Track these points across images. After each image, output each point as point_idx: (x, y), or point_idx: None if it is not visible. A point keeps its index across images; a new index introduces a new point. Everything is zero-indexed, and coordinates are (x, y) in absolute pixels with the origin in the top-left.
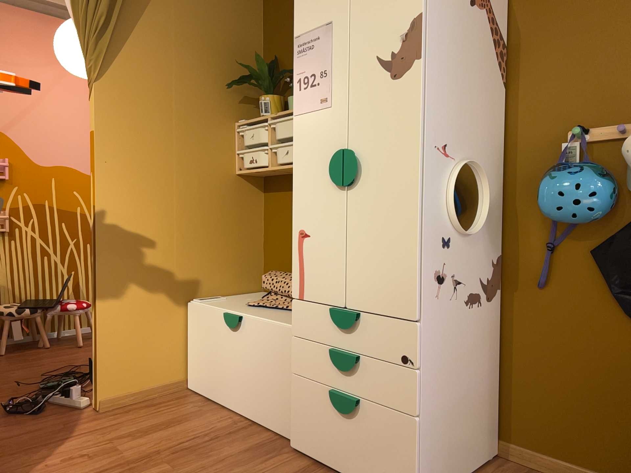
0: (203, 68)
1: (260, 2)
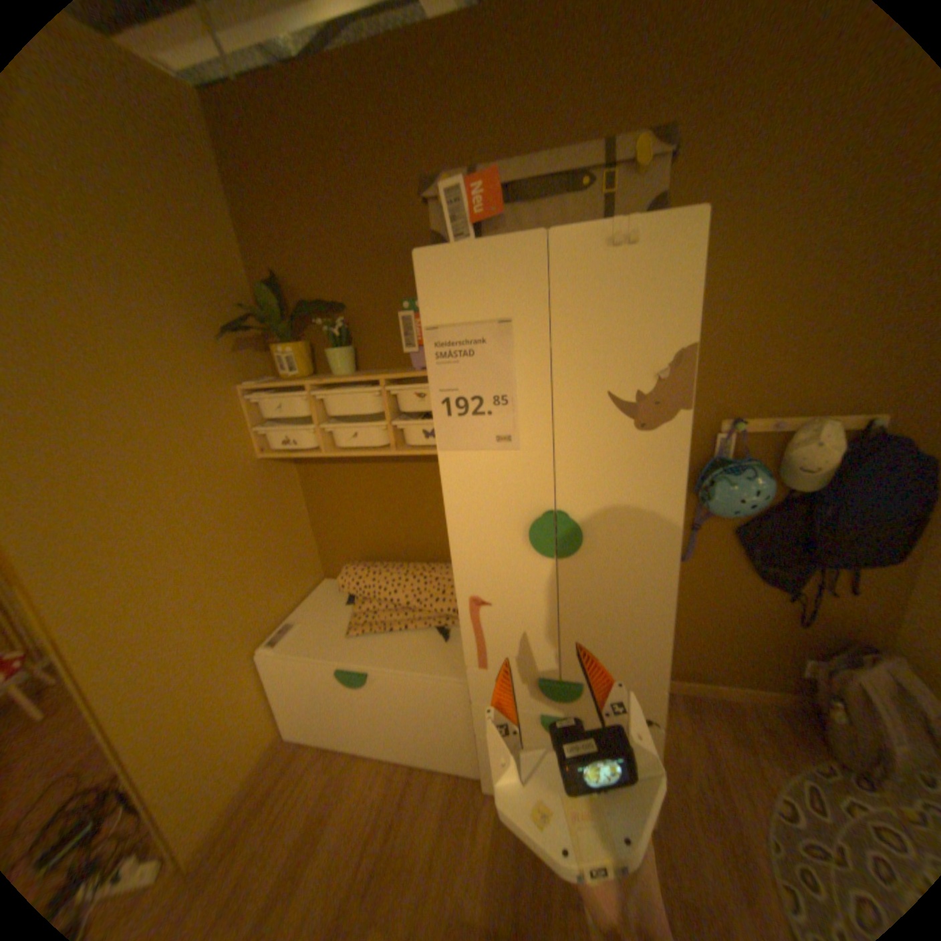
0: (160, 311)
1: (212, 166)
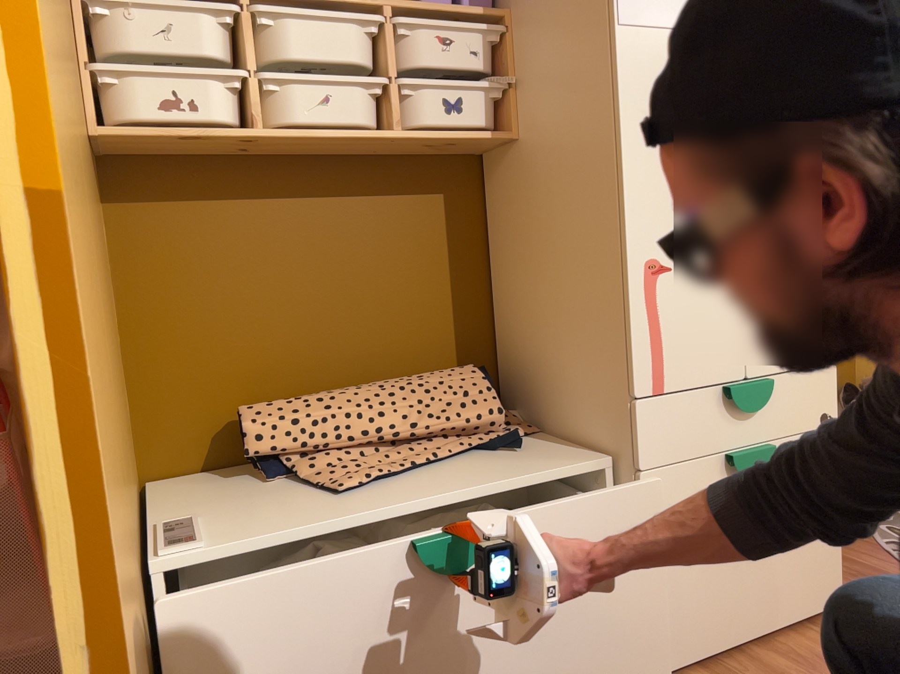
0: None
1: None
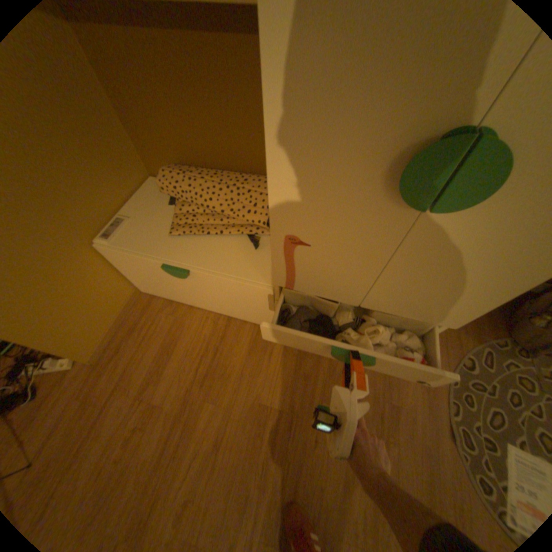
0: None
1: None
